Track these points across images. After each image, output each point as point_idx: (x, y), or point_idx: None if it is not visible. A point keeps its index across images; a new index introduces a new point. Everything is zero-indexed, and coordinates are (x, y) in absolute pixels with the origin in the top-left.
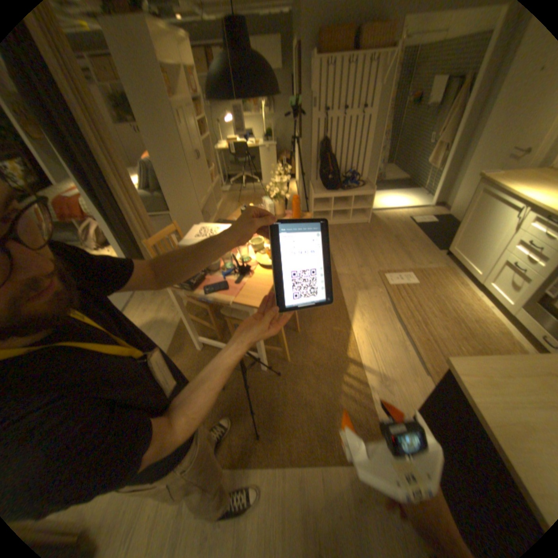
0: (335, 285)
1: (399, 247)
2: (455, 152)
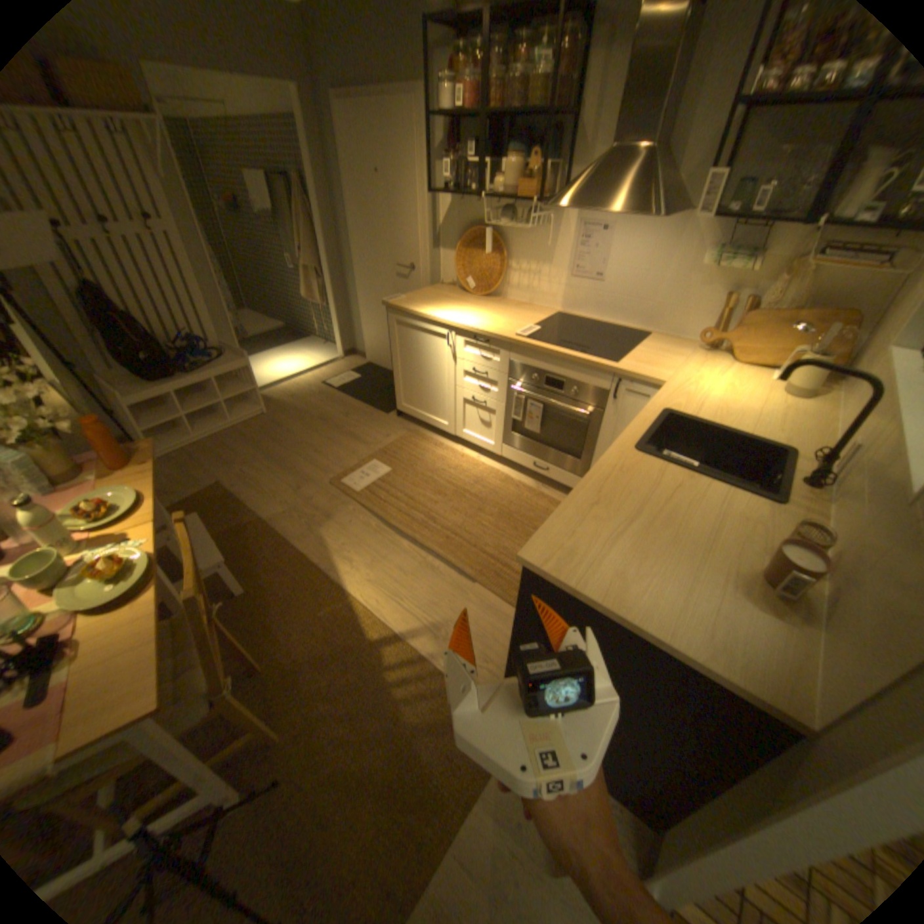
0: (275, 542)
1: (335, 431)
2: (332, 279)
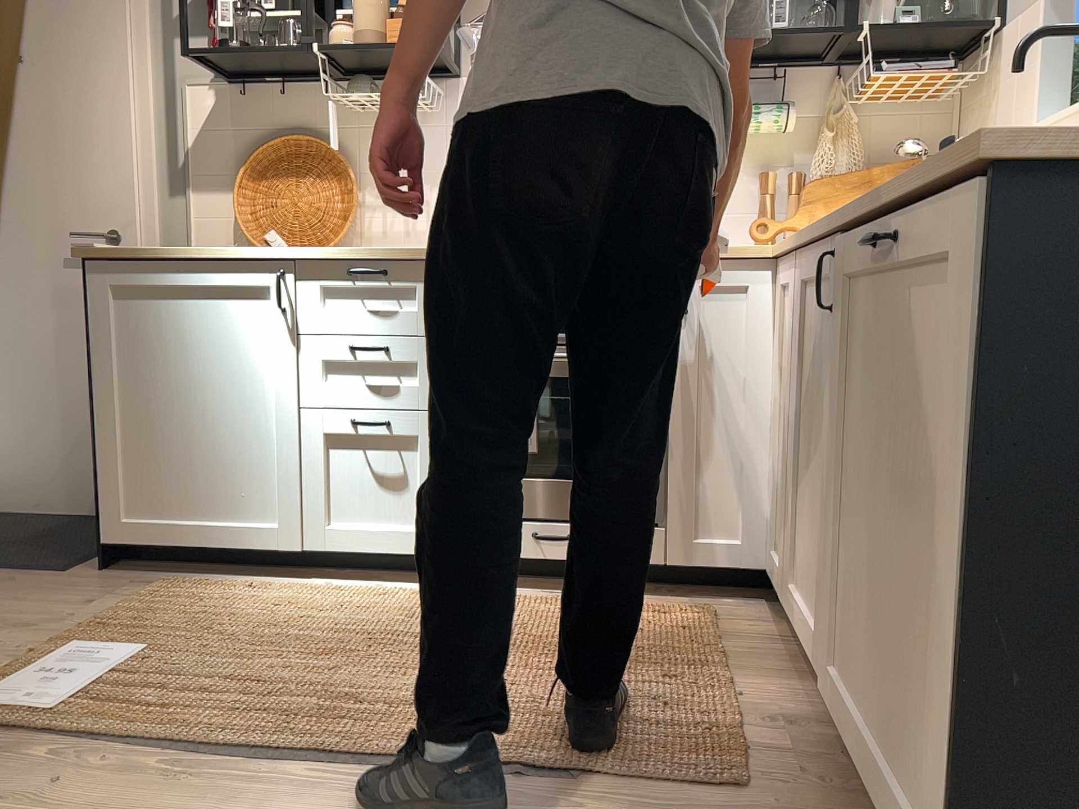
0: None
1: None
2: None
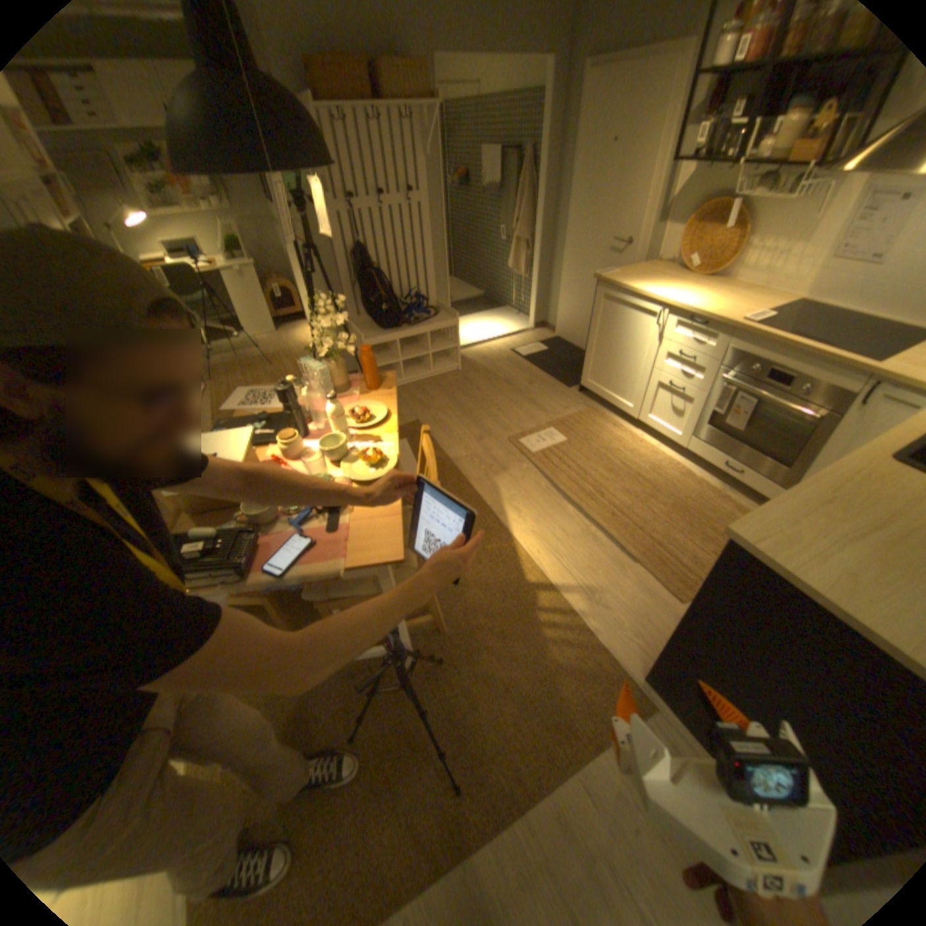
0: (458, 479)
1: (518, 395)
2: (540, 251)
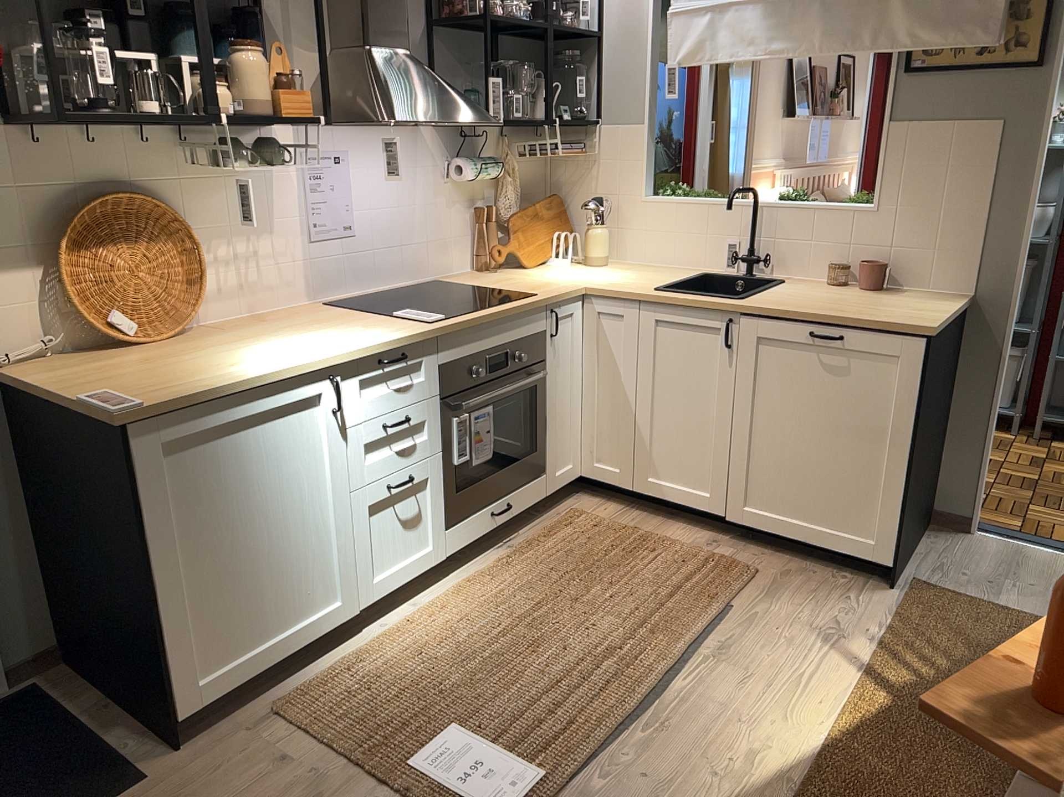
0: None
1: None
2: None
